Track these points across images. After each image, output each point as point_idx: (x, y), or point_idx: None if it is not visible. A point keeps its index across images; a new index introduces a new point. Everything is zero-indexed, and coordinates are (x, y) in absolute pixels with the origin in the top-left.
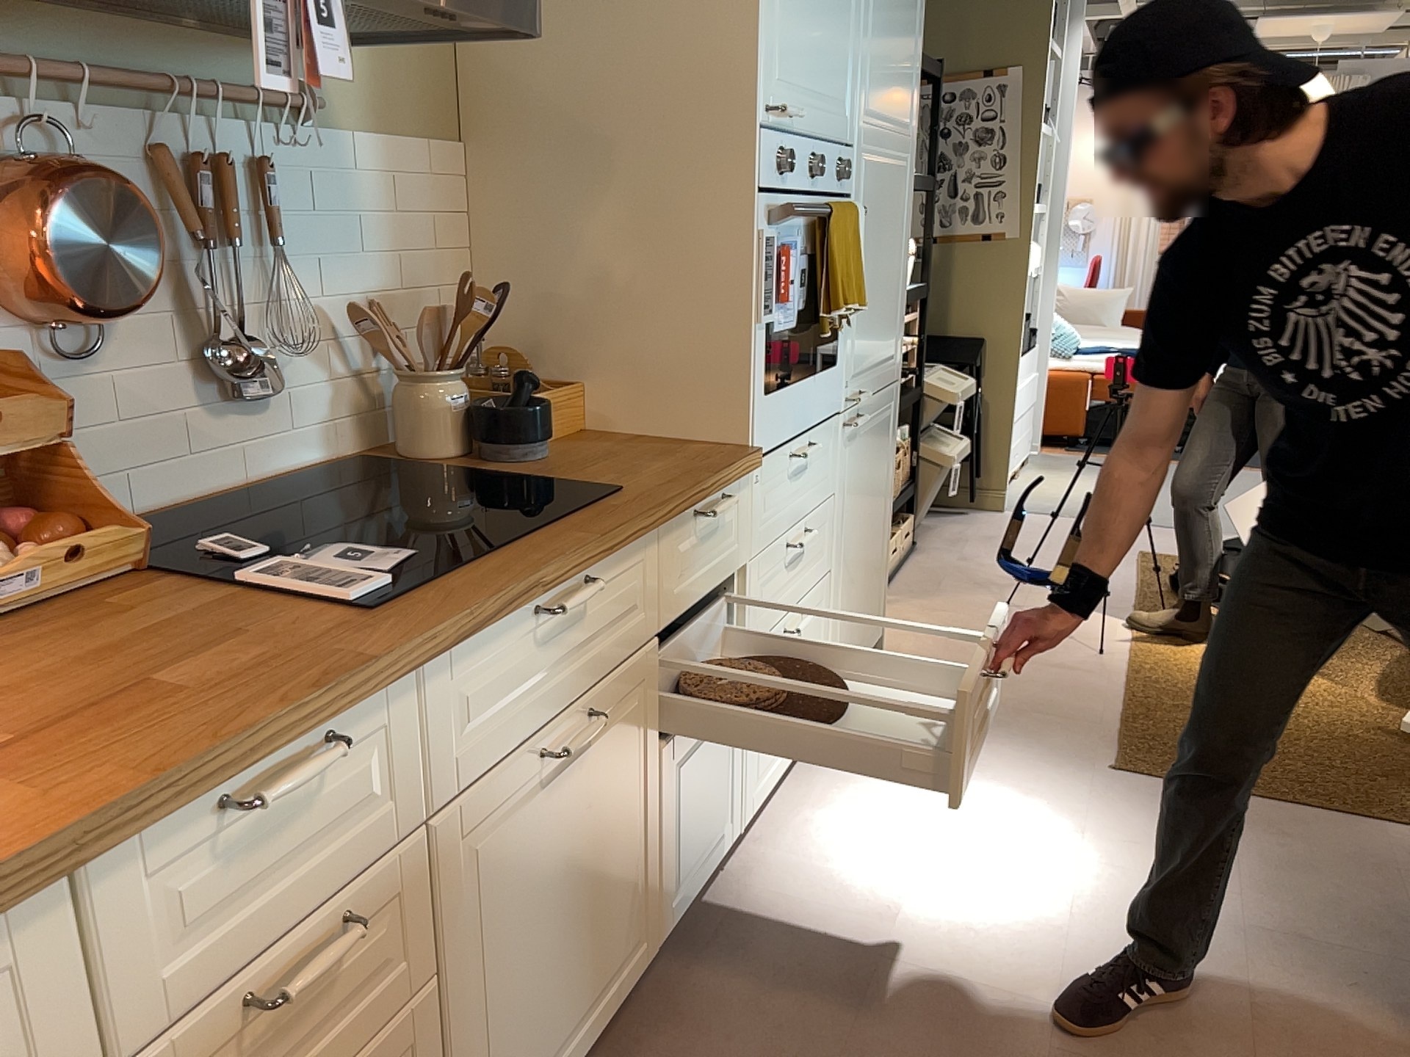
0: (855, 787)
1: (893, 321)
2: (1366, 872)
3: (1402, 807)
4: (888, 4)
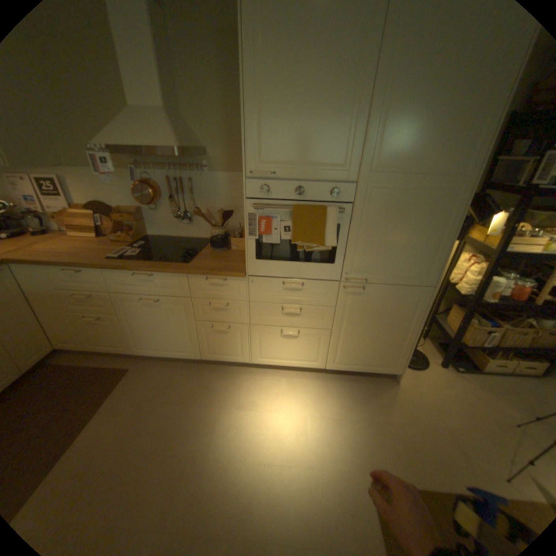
0: (303, 390)
1: (420, 260)
2: None
3: None
4: (416, 107)
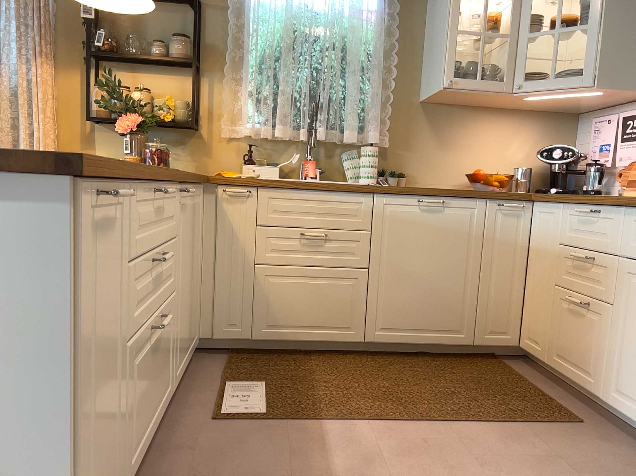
0: None
1: None
2: None
3: None
4: None
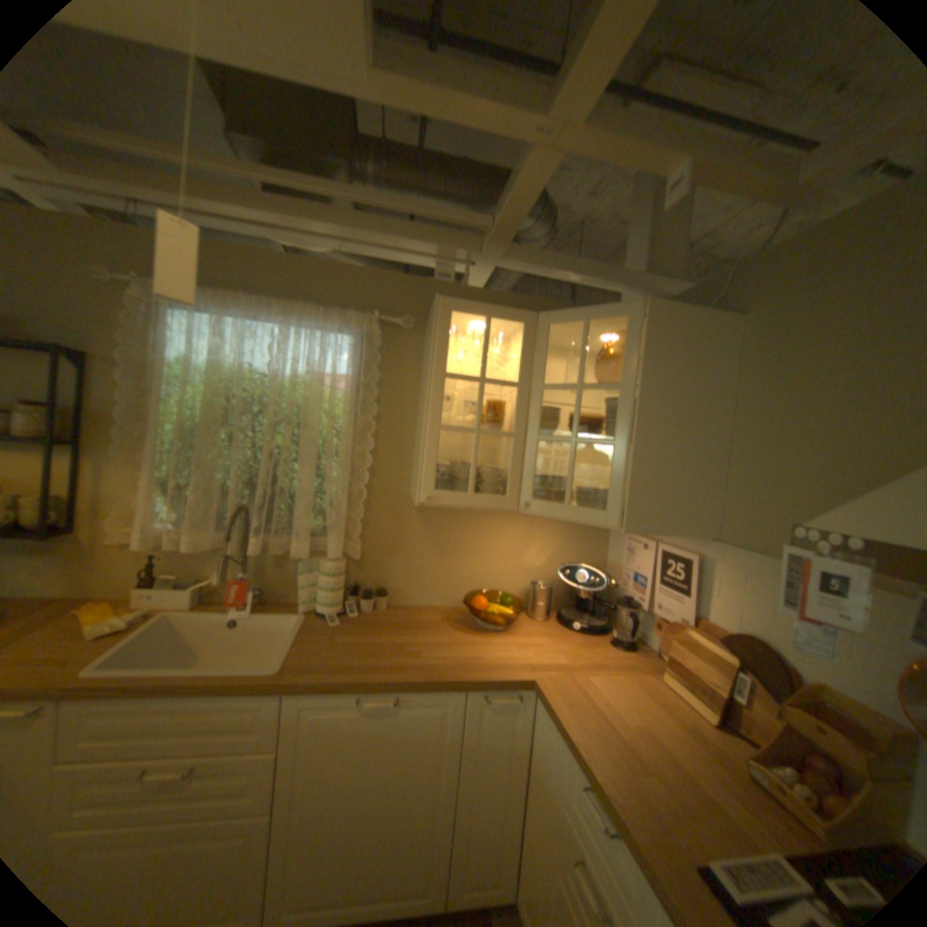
0: None
1: None
2: None
3: None
4: None
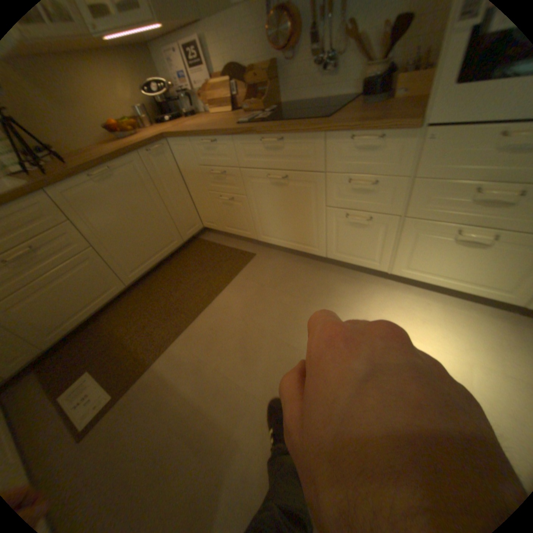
0: (472, 326)
1: None
2: None
3: None
4: None
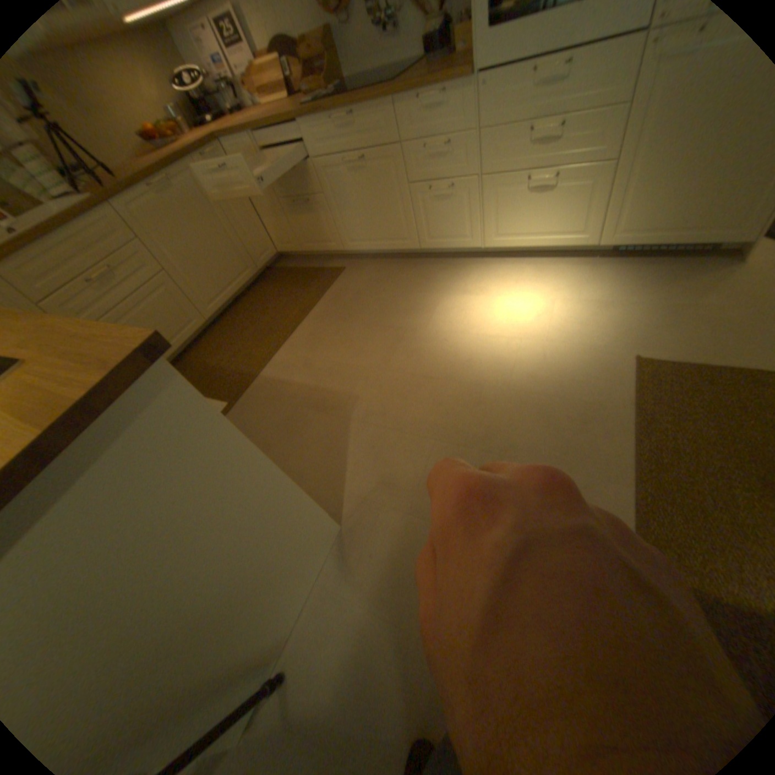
0: (558, 274)
1: None
2: (557, 455)
3: (676, 516)
4: None
